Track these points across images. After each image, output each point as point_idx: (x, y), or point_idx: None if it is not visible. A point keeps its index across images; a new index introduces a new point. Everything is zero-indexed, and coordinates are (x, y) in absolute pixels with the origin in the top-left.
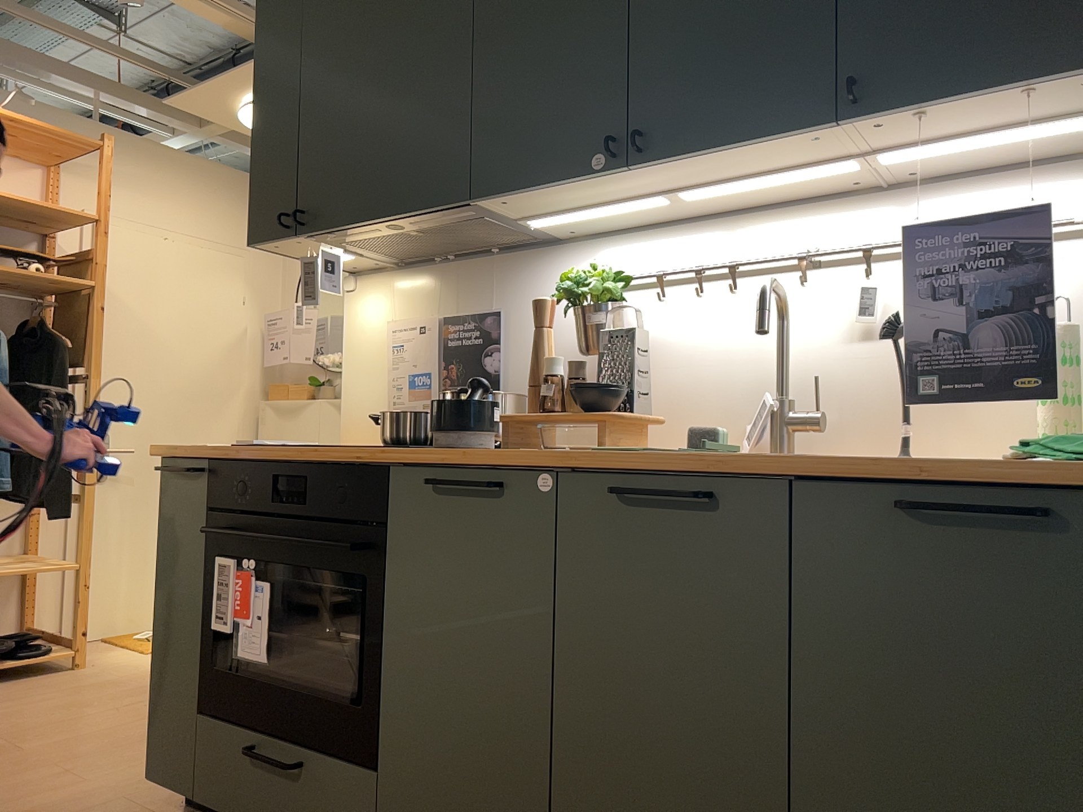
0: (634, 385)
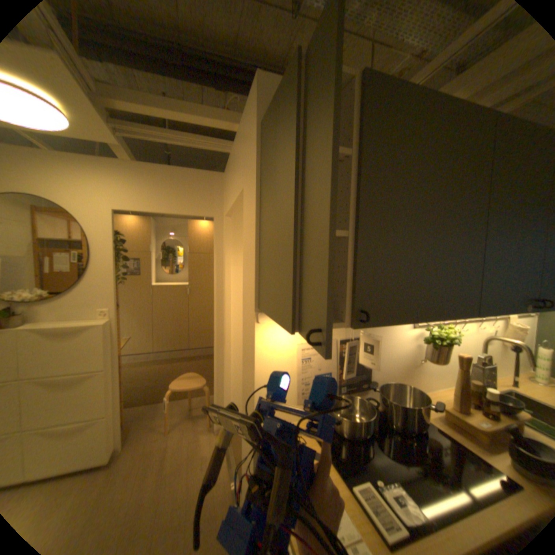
0: (488, 387)
